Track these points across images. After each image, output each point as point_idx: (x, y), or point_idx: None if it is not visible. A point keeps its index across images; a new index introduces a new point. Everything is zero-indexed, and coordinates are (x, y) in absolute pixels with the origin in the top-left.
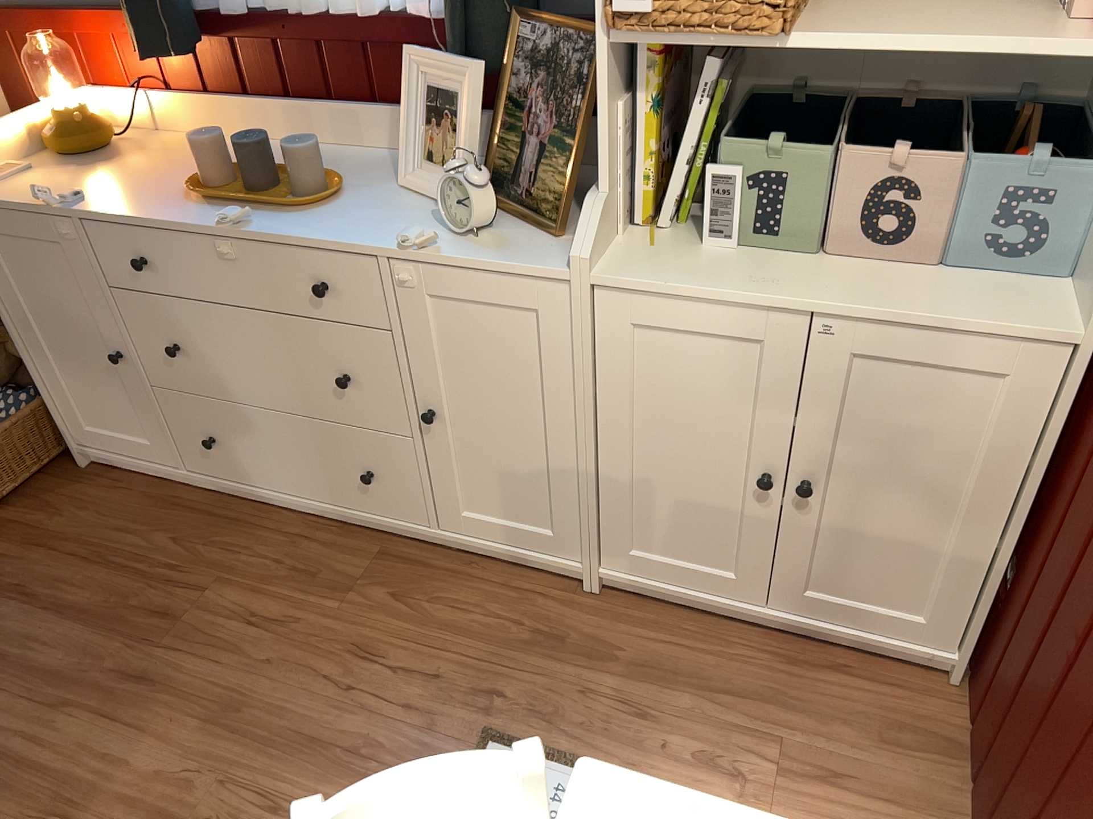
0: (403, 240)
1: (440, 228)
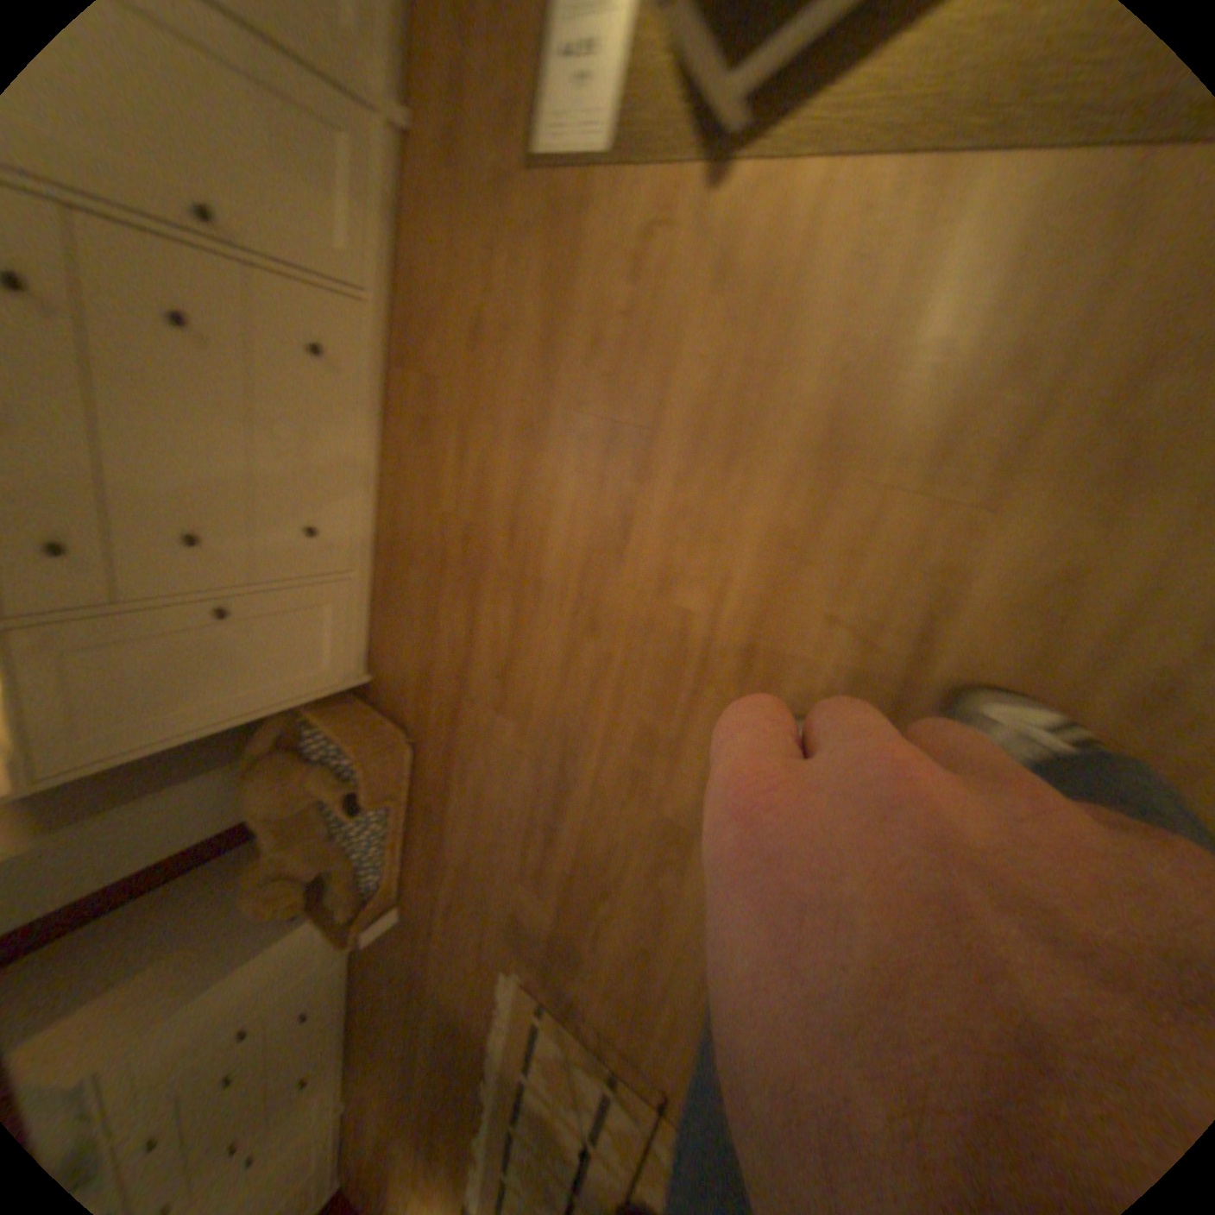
0: None
1: None
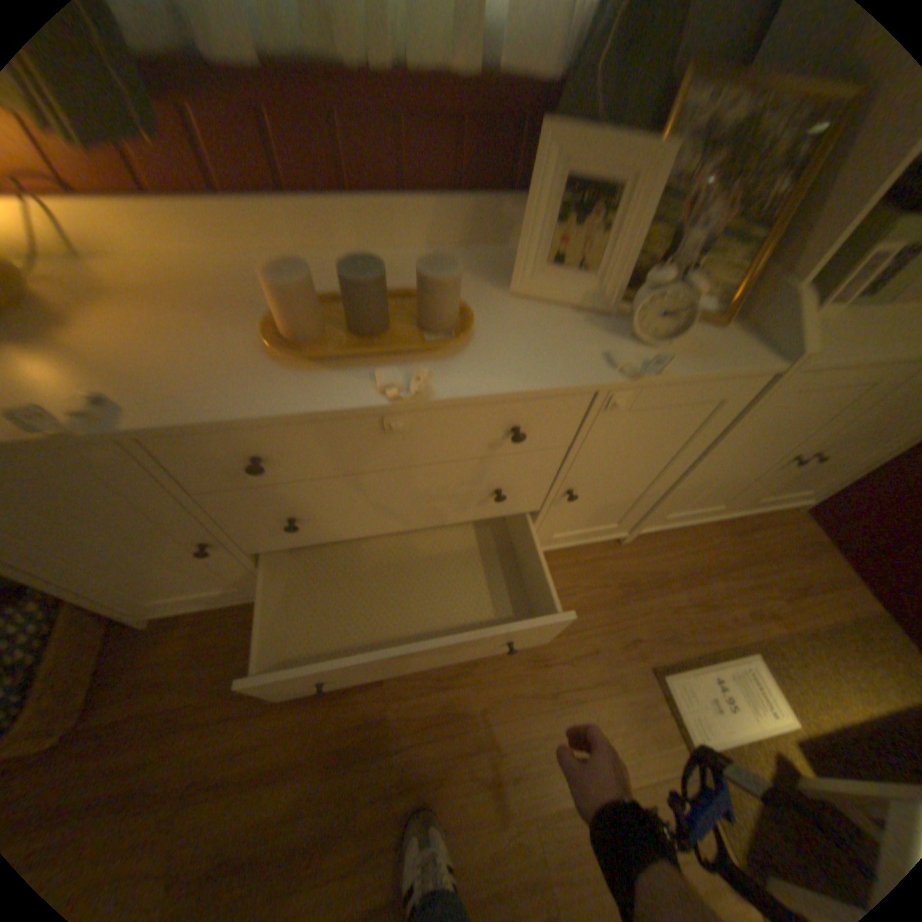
0: (612, 363)
1: (616, 337)
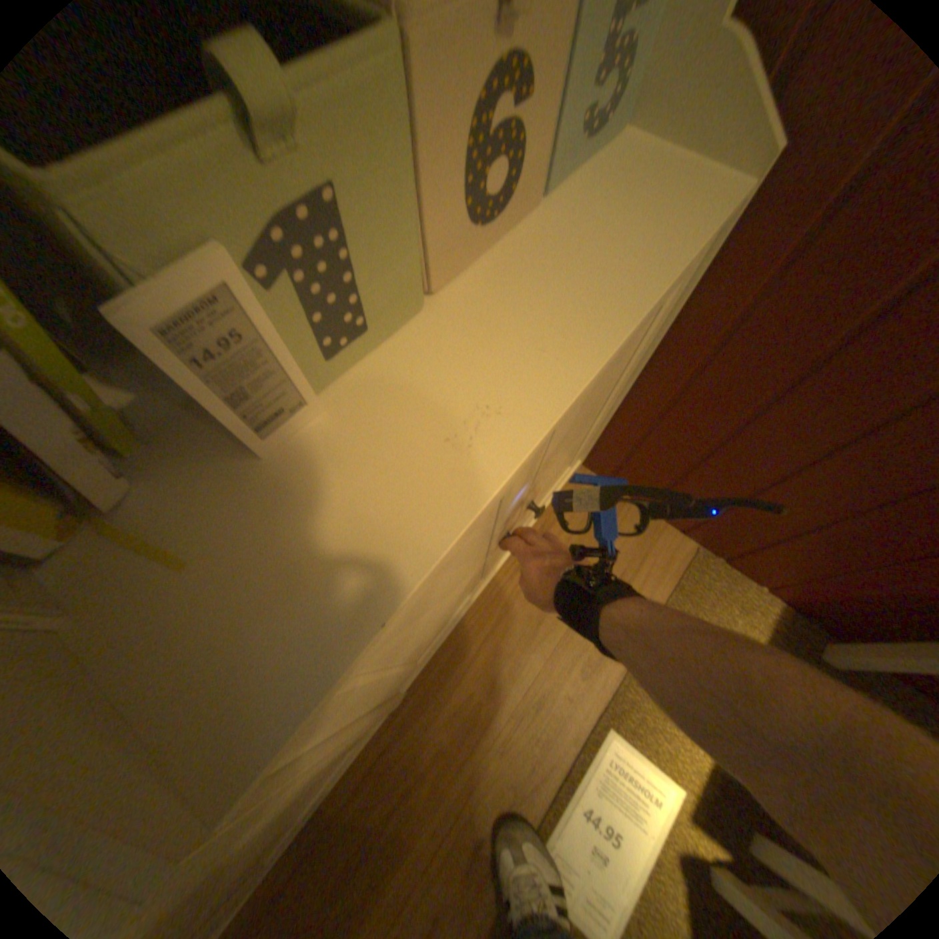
0: None
1: None
